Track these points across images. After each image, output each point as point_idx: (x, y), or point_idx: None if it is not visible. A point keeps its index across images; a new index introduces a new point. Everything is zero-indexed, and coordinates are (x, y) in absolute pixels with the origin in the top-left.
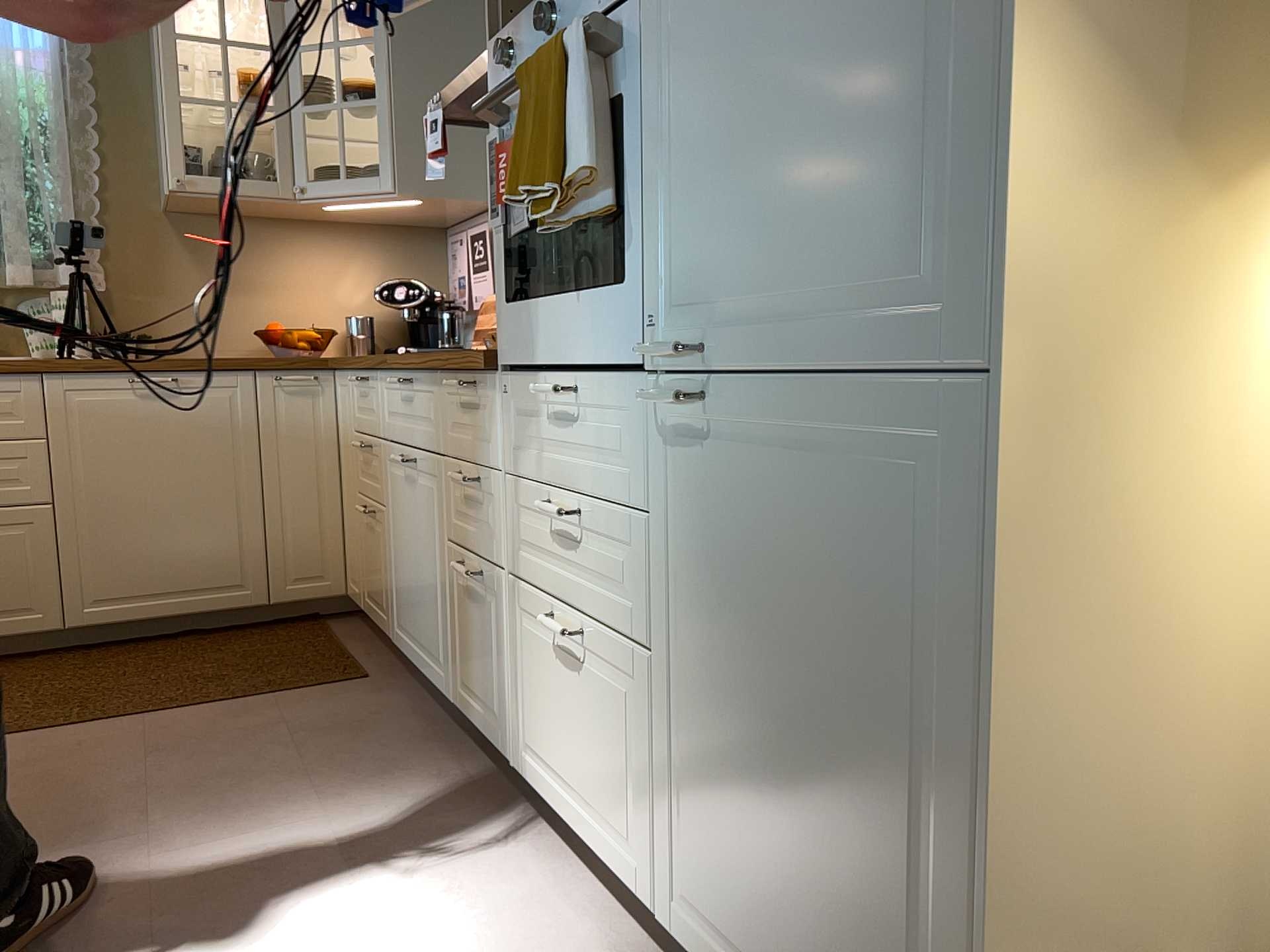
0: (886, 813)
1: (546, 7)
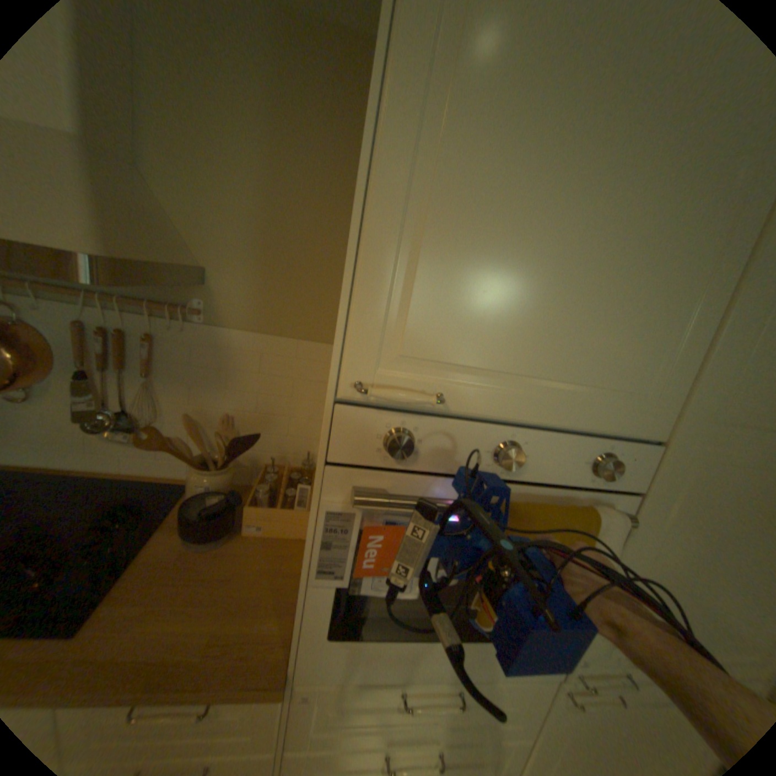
0: None
1: (523, 458)
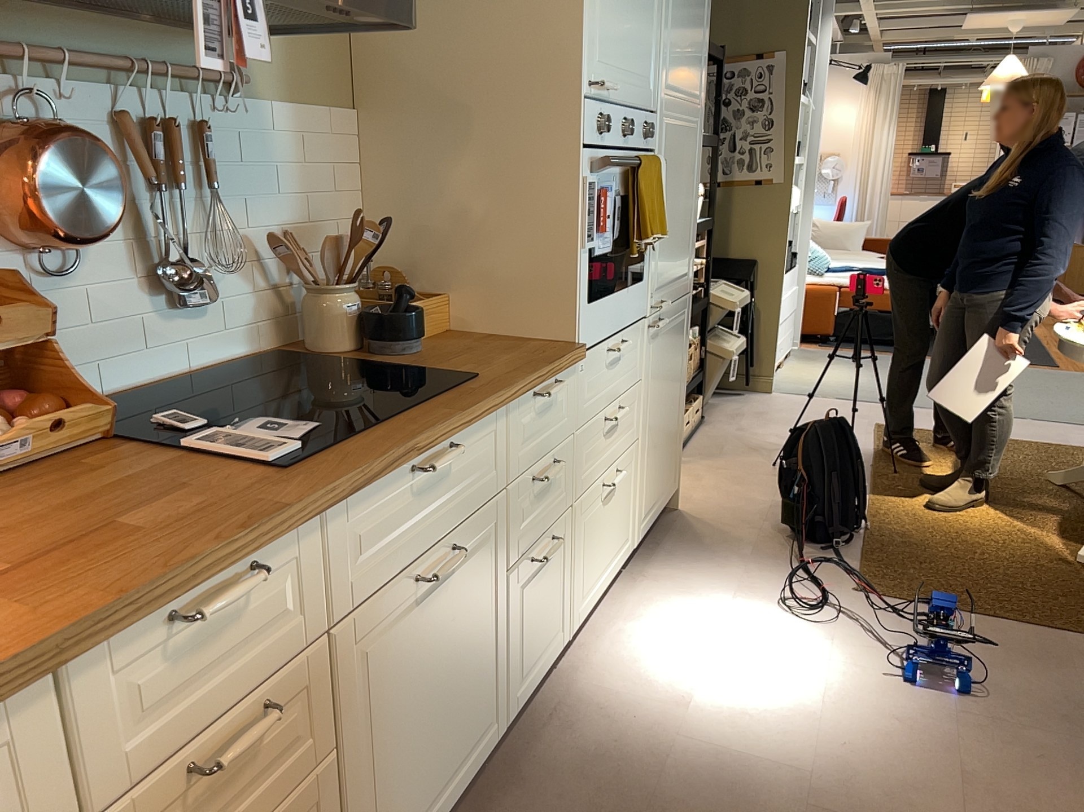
0: (674, 407)
1: (634, 129)
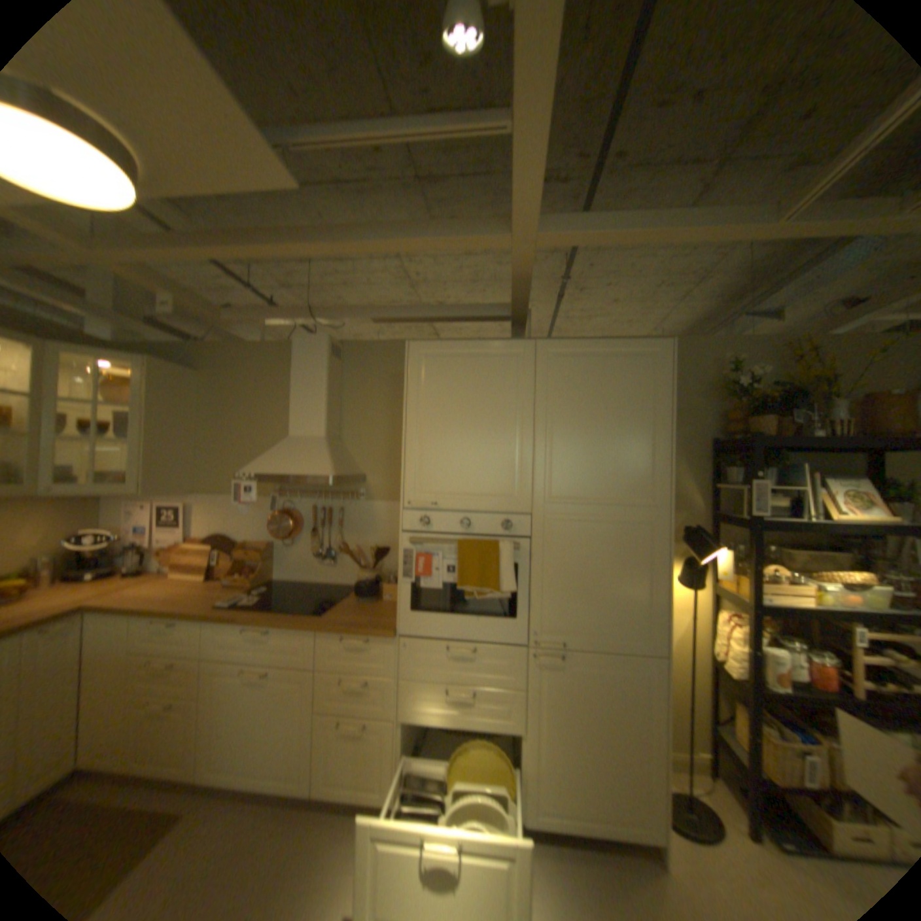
0: (632, 754)
1: (467, 524)
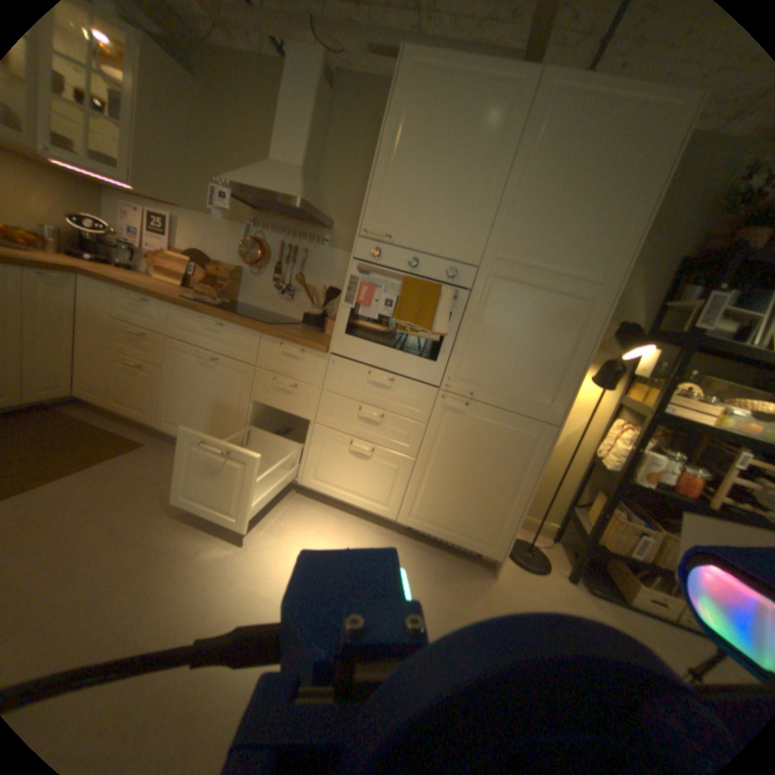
0: (499, 492)
1: (414, 261)
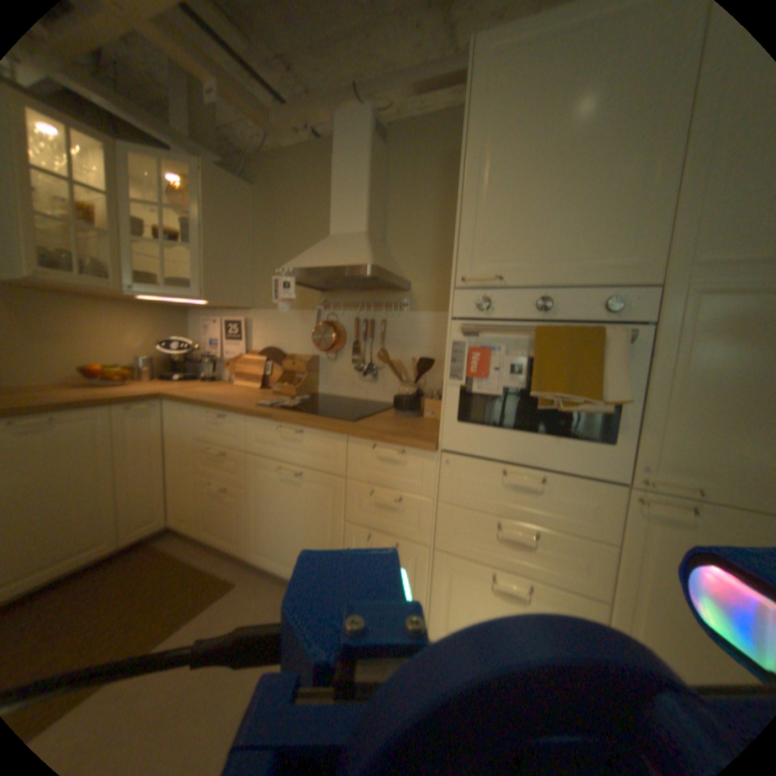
0: None
1: (549, 301)
